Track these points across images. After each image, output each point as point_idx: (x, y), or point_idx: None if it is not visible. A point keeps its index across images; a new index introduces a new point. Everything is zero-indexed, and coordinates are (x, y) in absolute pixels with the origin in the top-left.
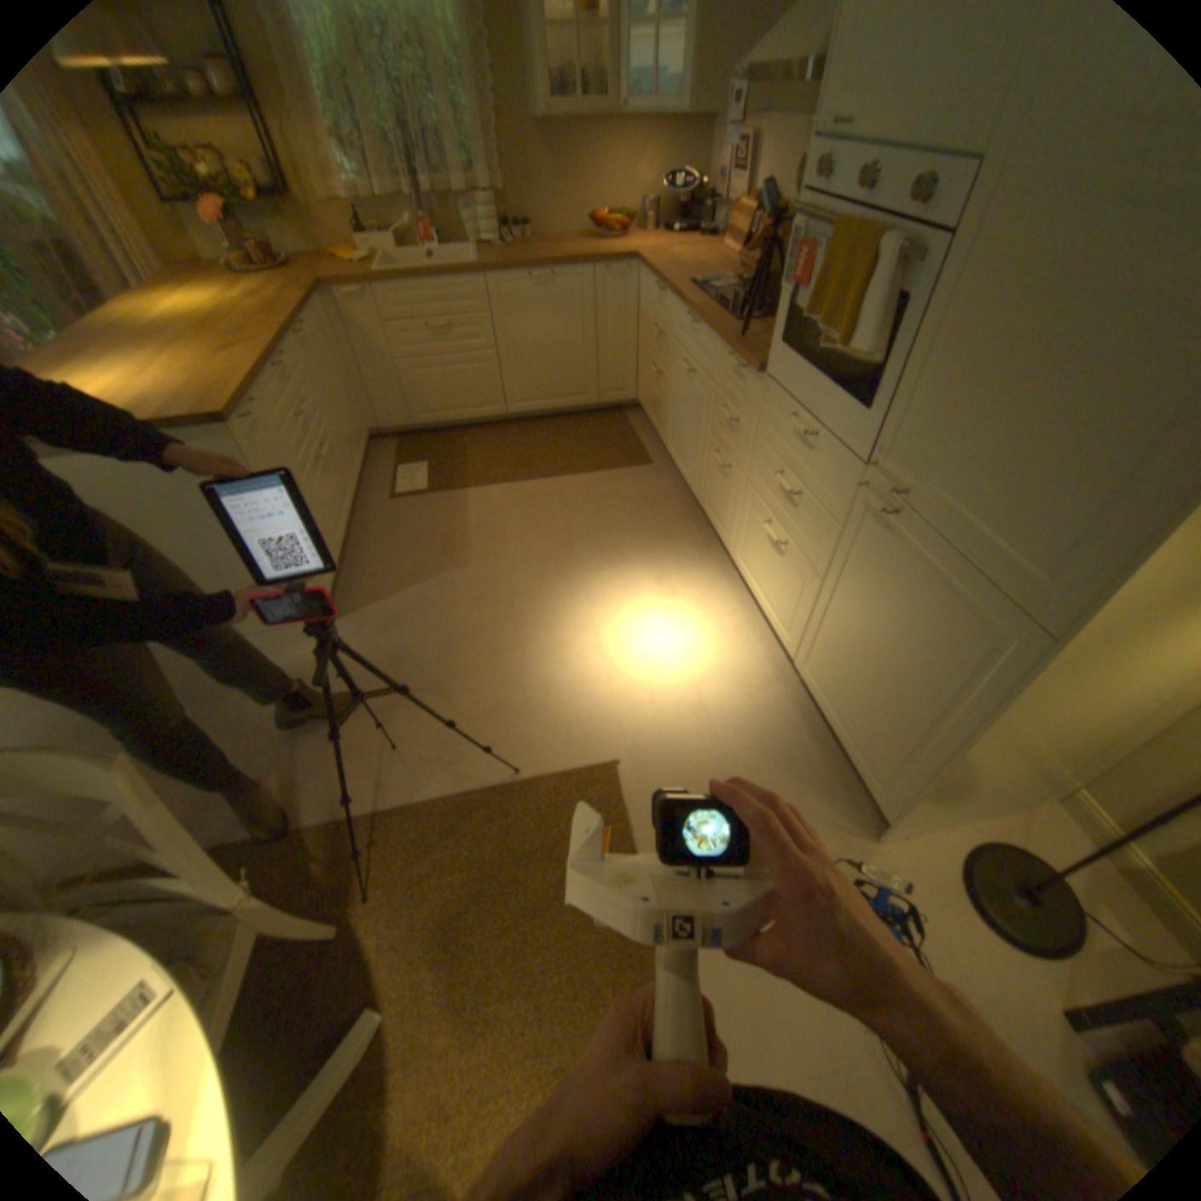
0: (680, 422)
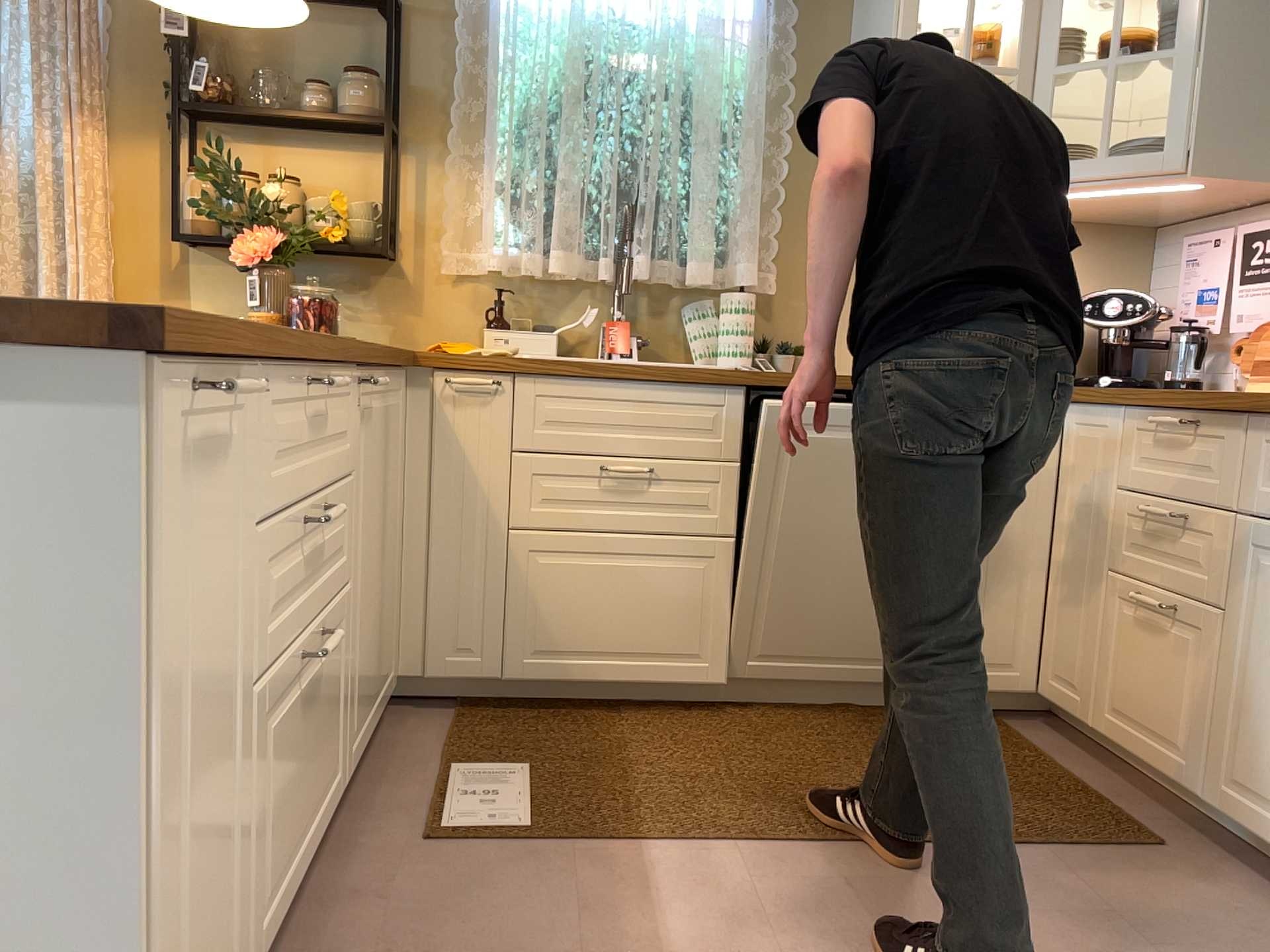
0: None
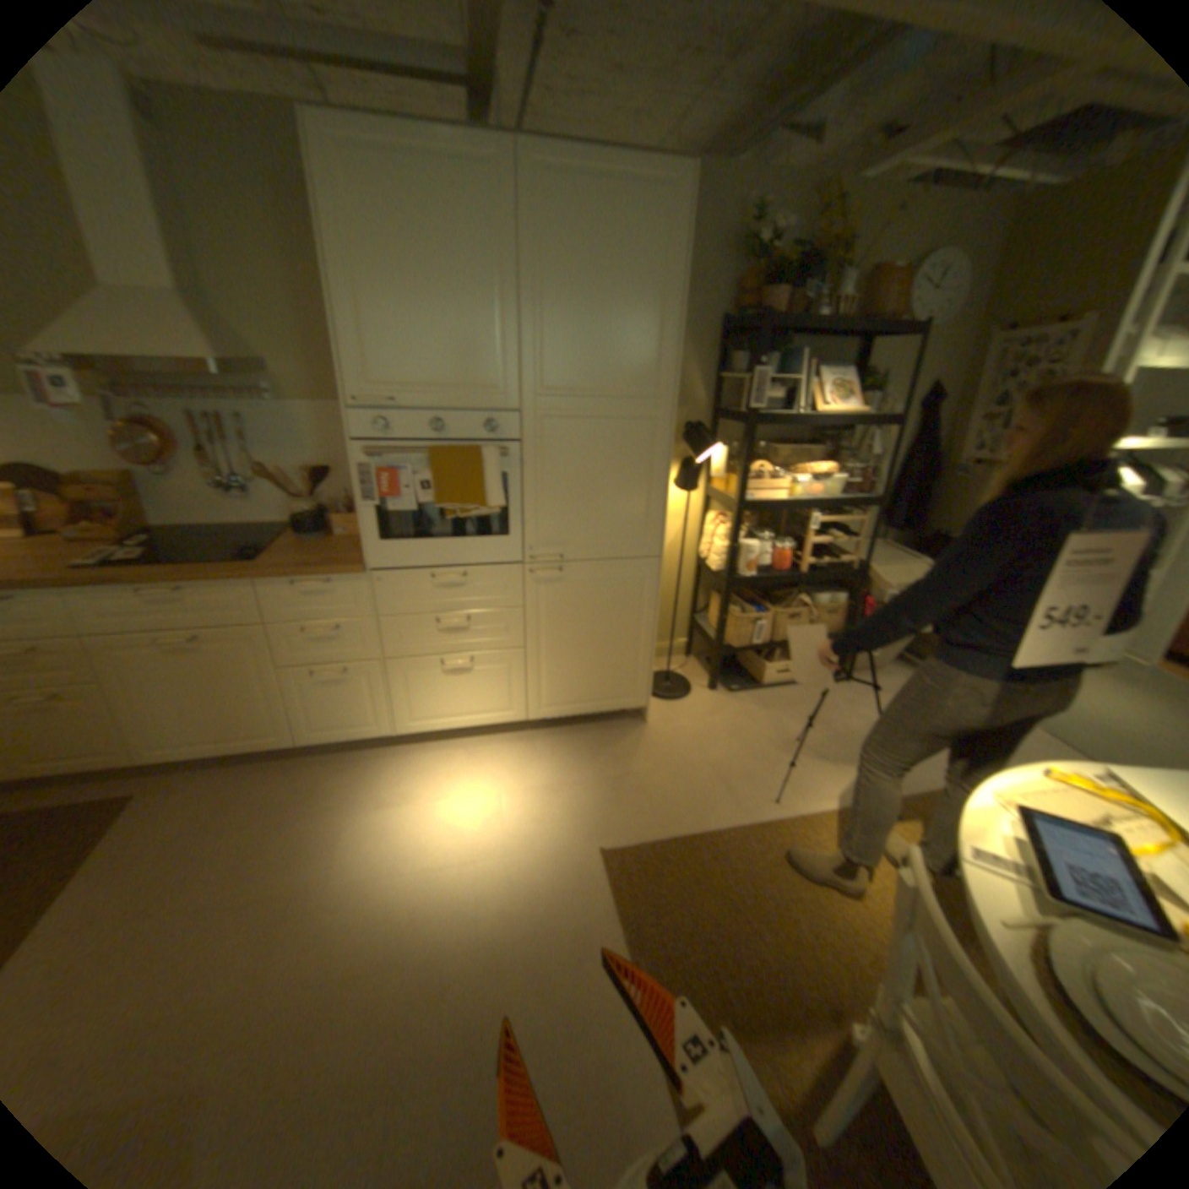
0: (176, 704)
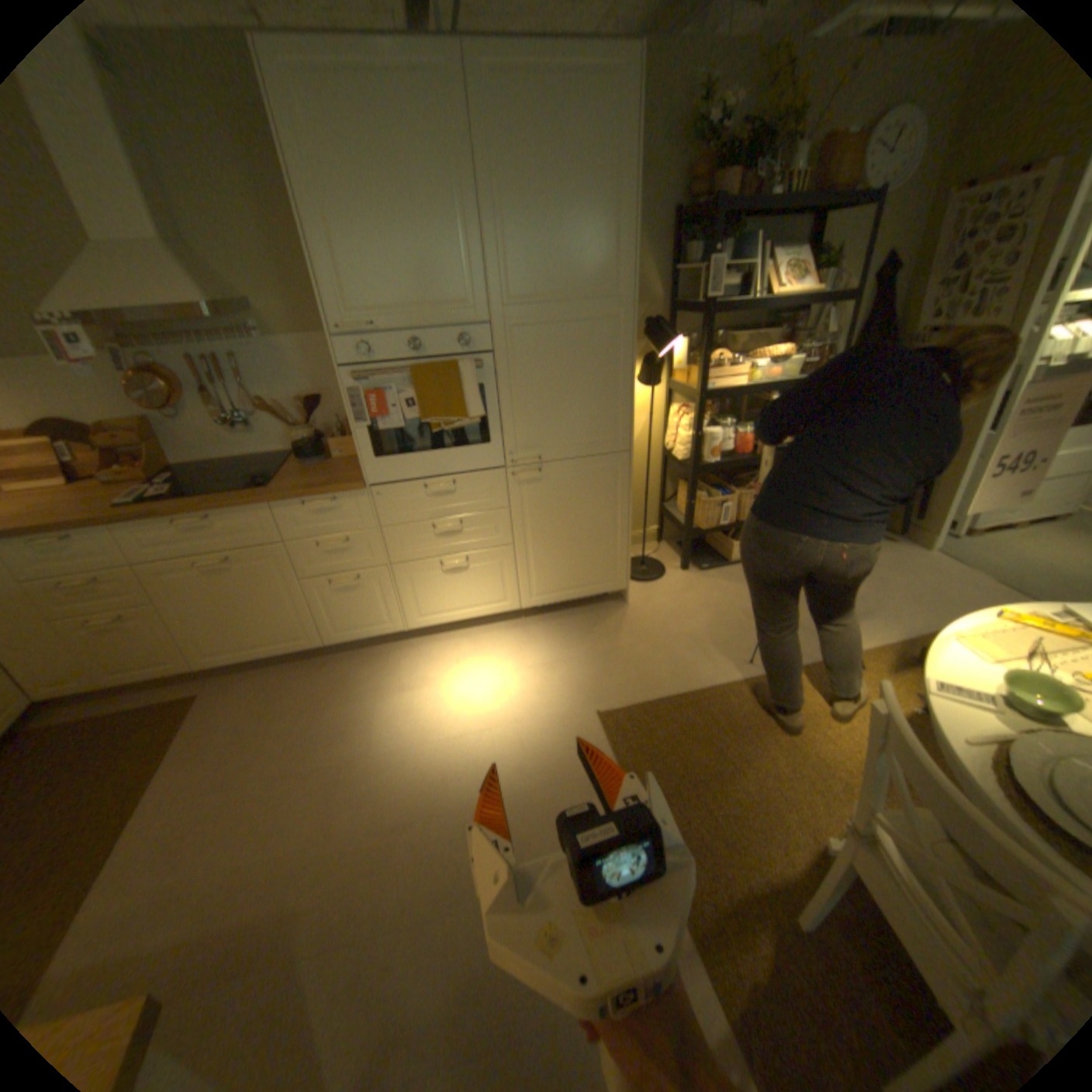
0: (222, 617)
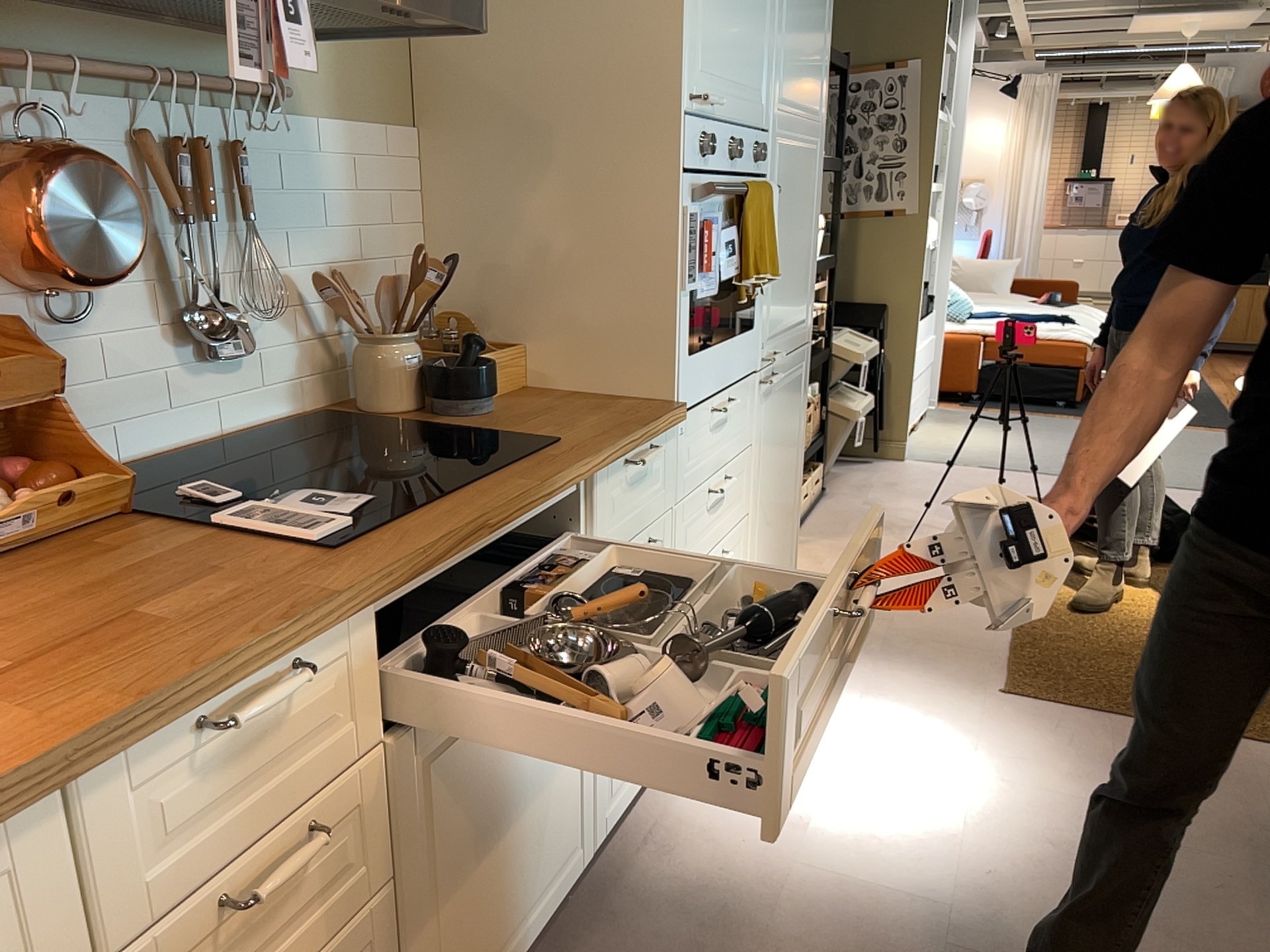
0: (492, 847)
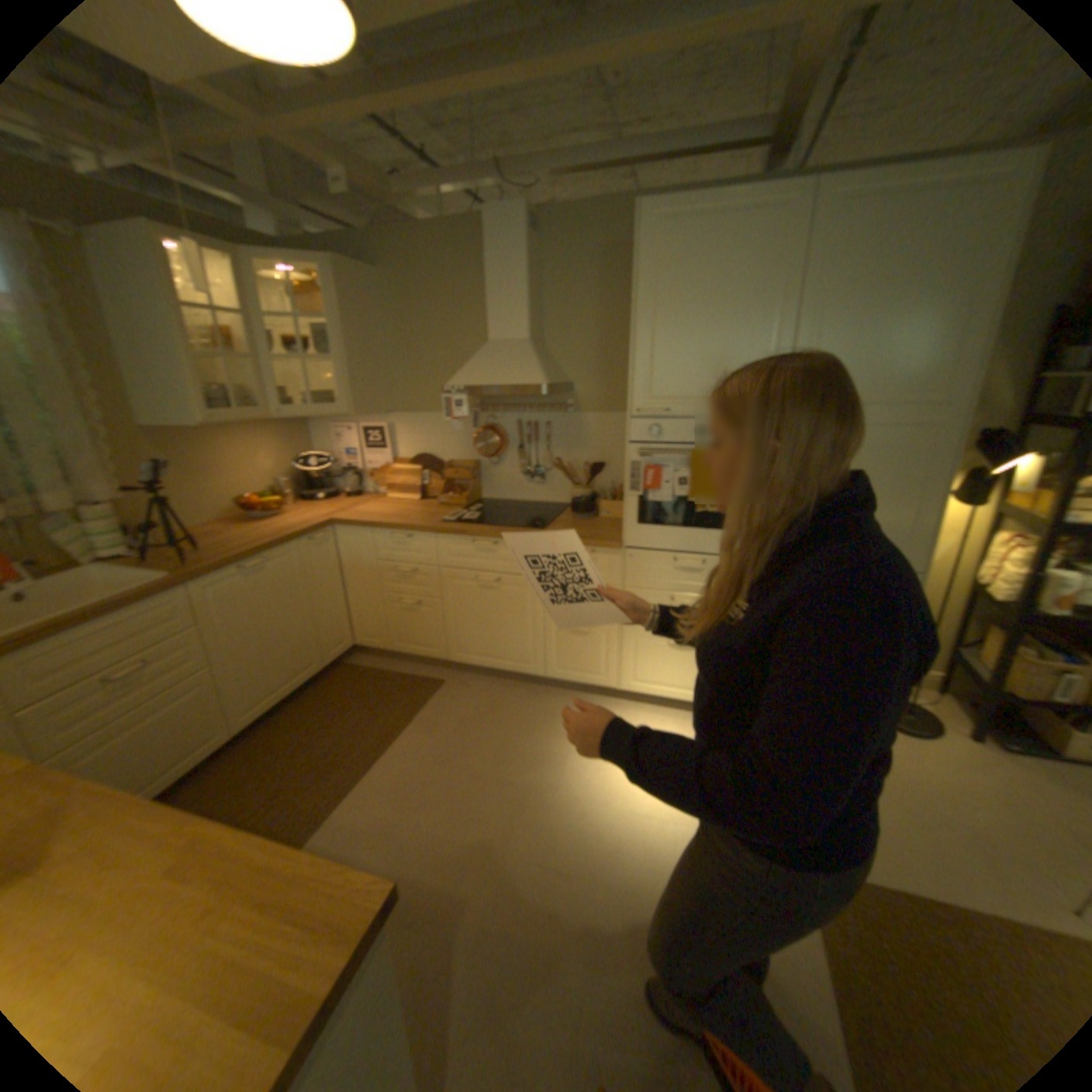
0: (483, 625)
